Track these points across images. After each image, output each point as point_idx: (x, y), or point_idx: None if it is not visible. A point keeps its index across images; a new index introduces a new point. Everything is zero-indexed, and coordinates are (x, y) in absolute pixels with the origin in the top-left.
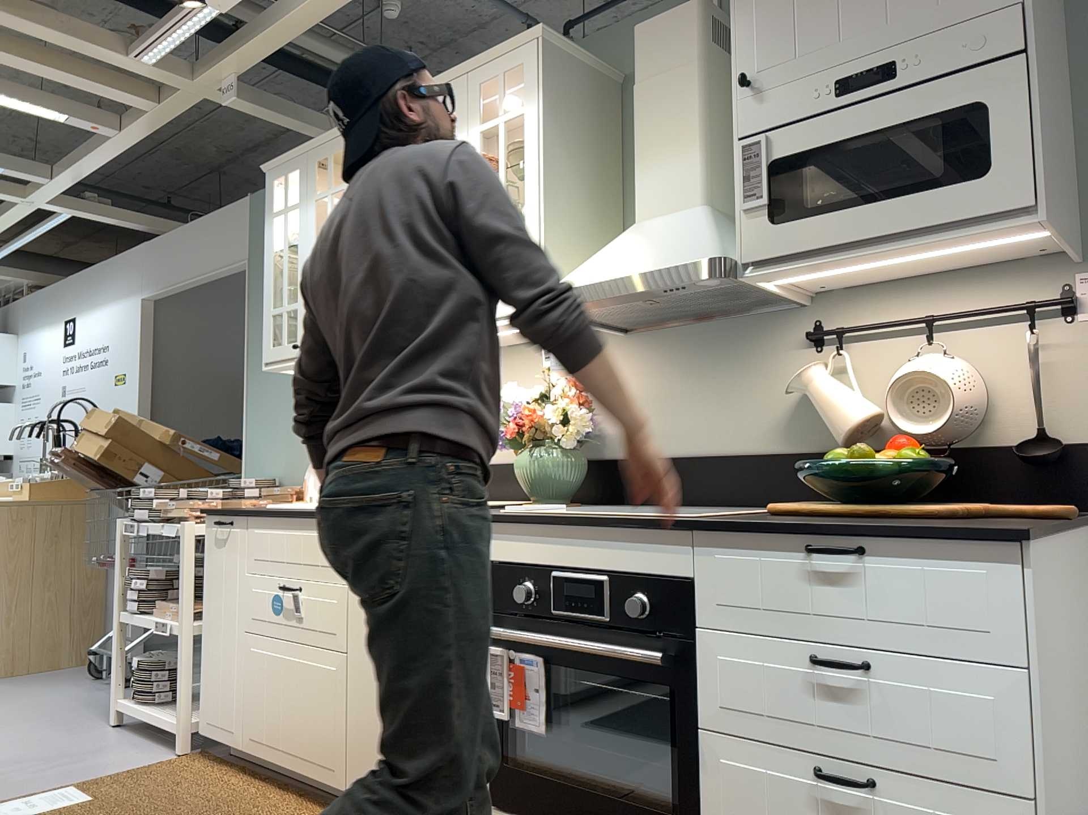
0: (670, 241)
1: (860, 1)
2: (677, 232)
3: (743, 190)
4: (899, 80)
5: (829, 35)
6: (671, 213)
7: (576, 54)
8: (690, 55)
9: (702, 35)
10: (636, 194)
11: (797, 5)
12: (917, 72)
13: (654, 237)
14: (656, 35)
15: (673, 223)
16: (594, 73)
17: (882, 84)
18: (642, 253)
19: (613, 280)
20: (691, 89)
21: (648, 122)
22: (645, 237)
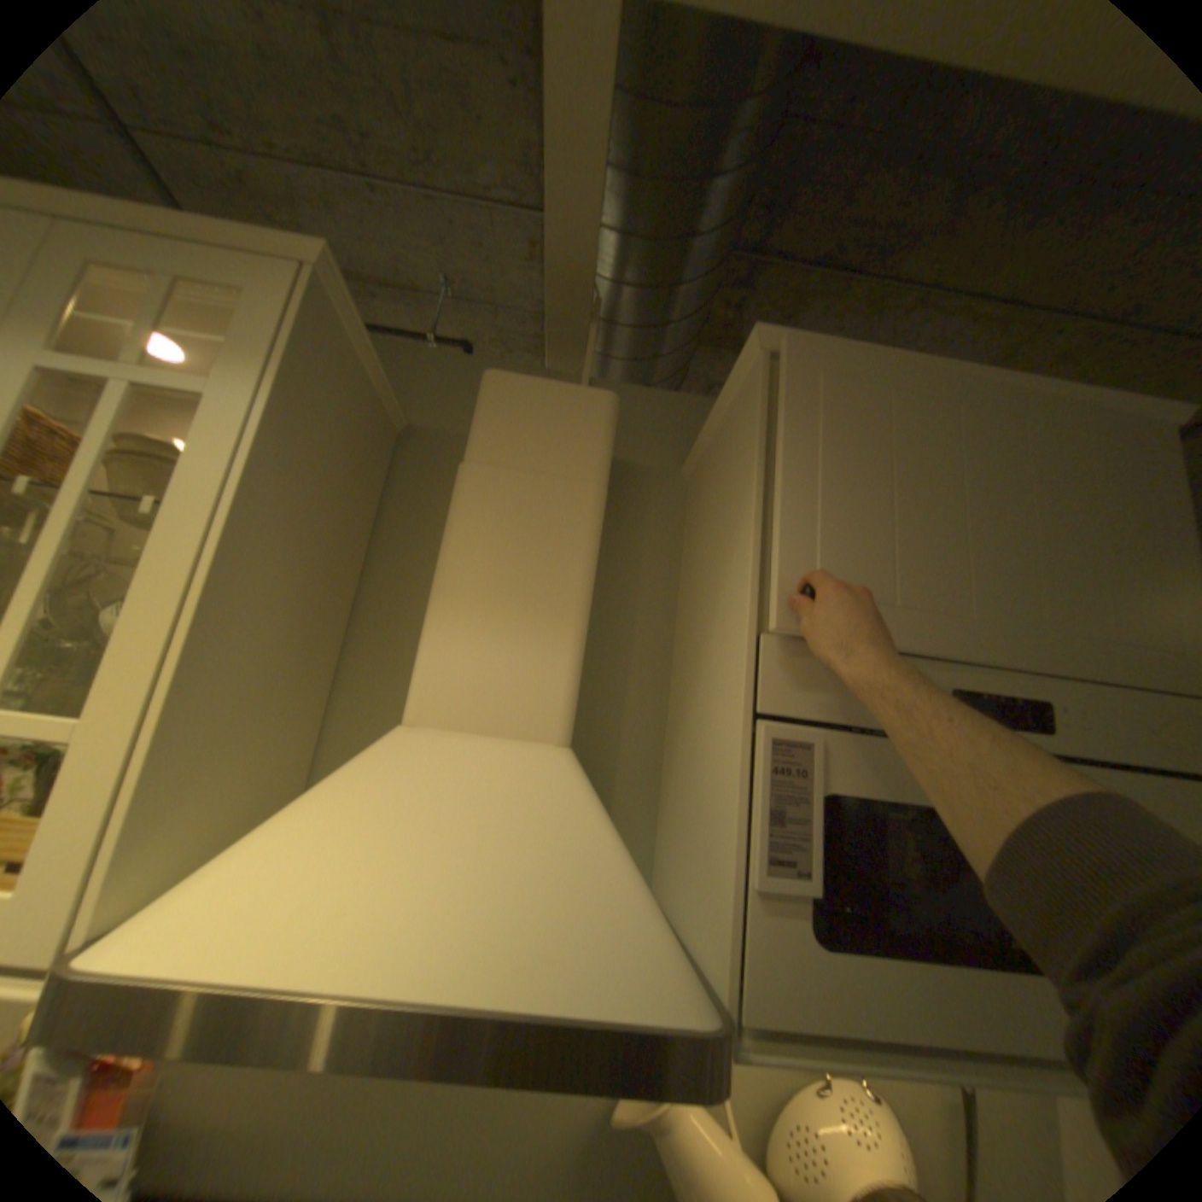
0: (531, 861)
1: (997, 568)
2: (536, 825)
3: (766, 839)
4: (1066, 738)
5: (946, 598)
6: (497, 738)
7: (364, 346)
8: (589, 468)
9: (611, 447)
10: (421, 665)
11: (890, 515)
12: (1095, 740)
13: (476, 818)
14: (533, 404)
15: (515, 778)
16: (377, 395)
17: (1039, 733)
18: (459, 884)
19: (381, 1009)
20: (582, 524)
21: (483, 540)
22: (449, 802)
